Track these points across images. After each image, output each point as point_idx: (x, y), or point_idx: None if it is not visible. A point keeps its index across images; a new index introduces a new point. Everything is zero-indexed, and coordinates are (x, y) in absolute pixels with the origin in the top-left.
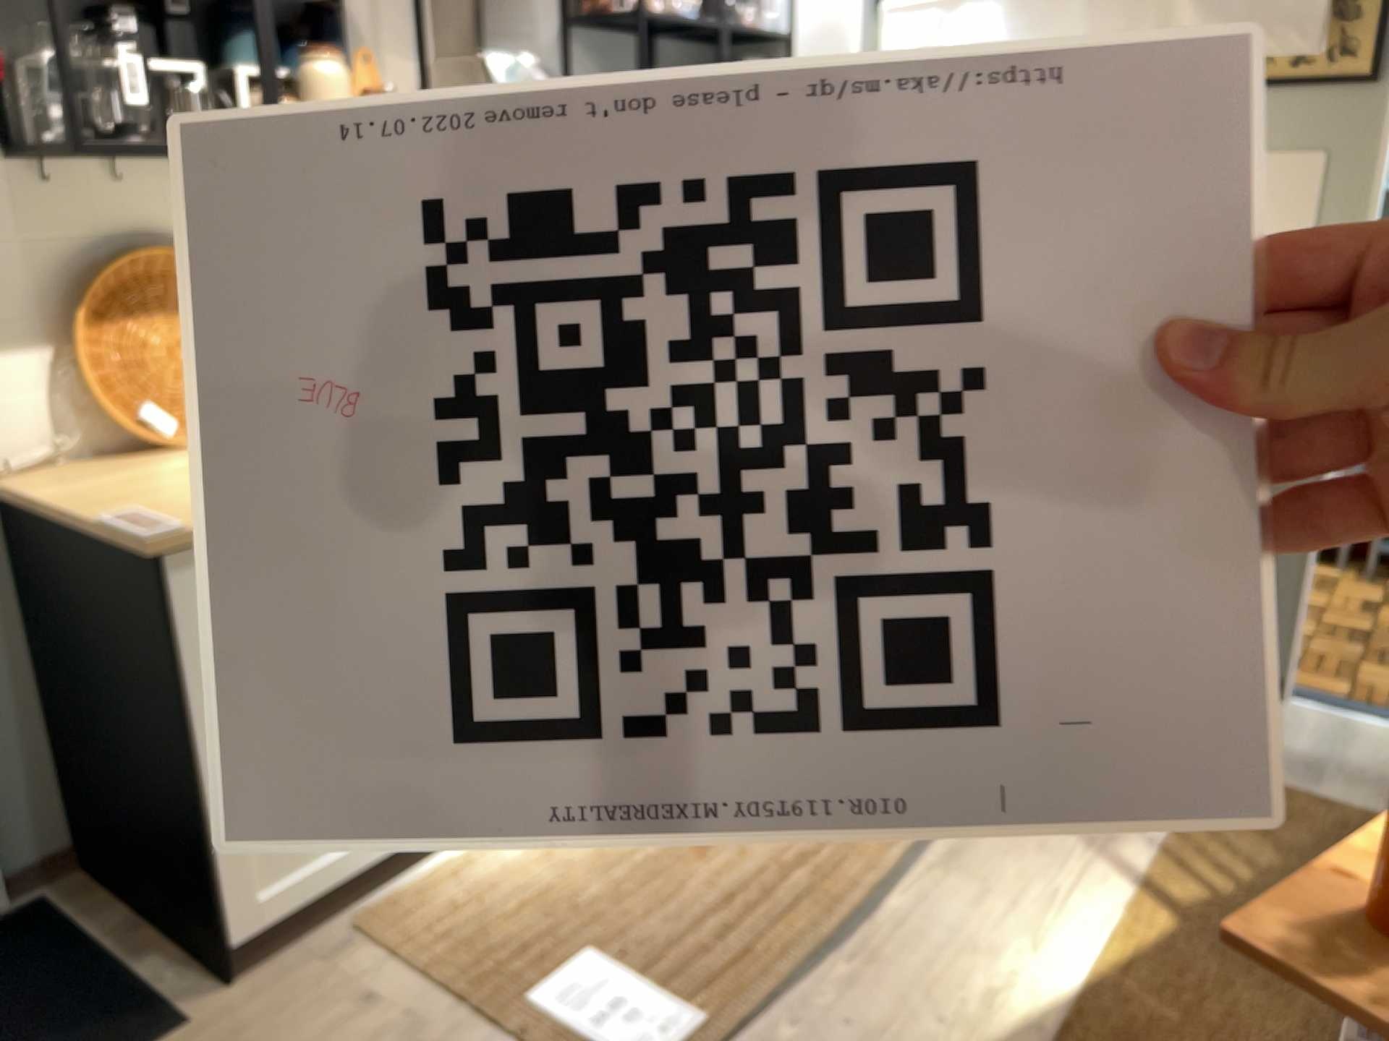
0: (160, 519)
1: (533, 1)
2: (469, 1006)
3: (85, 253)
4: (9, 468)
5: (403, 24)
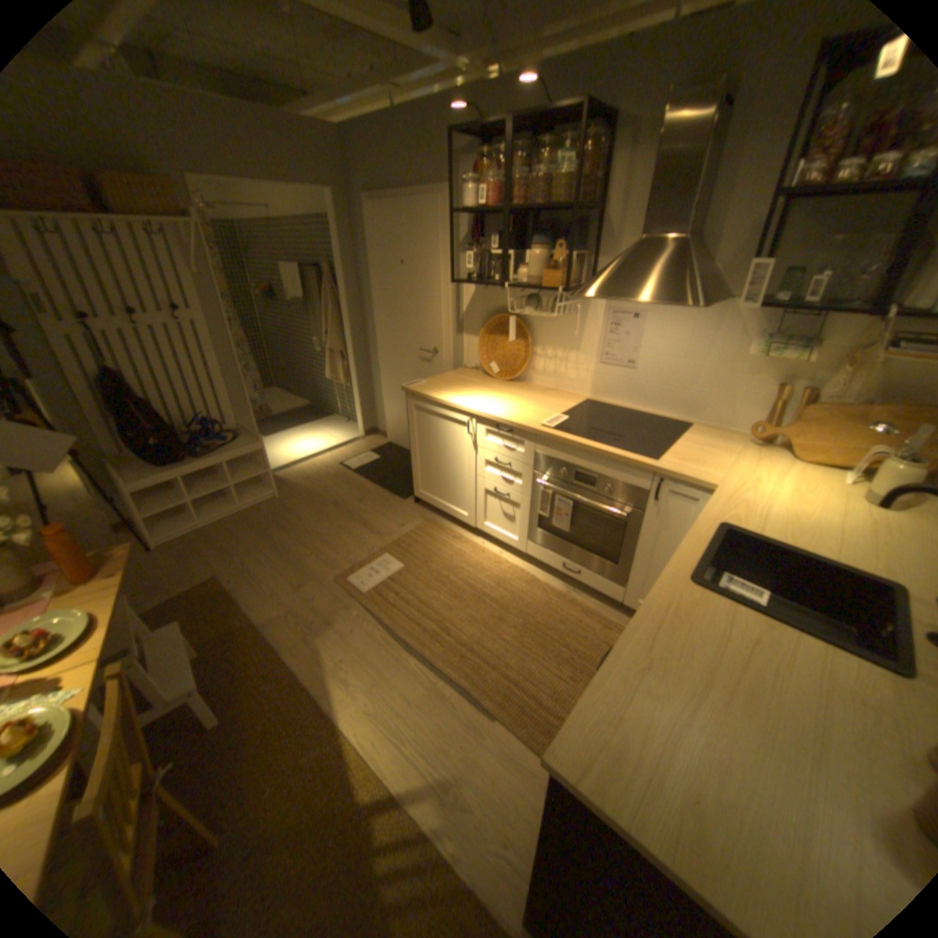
0: (413, 385)
1: (756, 186)
2: (392, 542)
3: (494, 312)
4: (466, 366)
5: (638, 220)
